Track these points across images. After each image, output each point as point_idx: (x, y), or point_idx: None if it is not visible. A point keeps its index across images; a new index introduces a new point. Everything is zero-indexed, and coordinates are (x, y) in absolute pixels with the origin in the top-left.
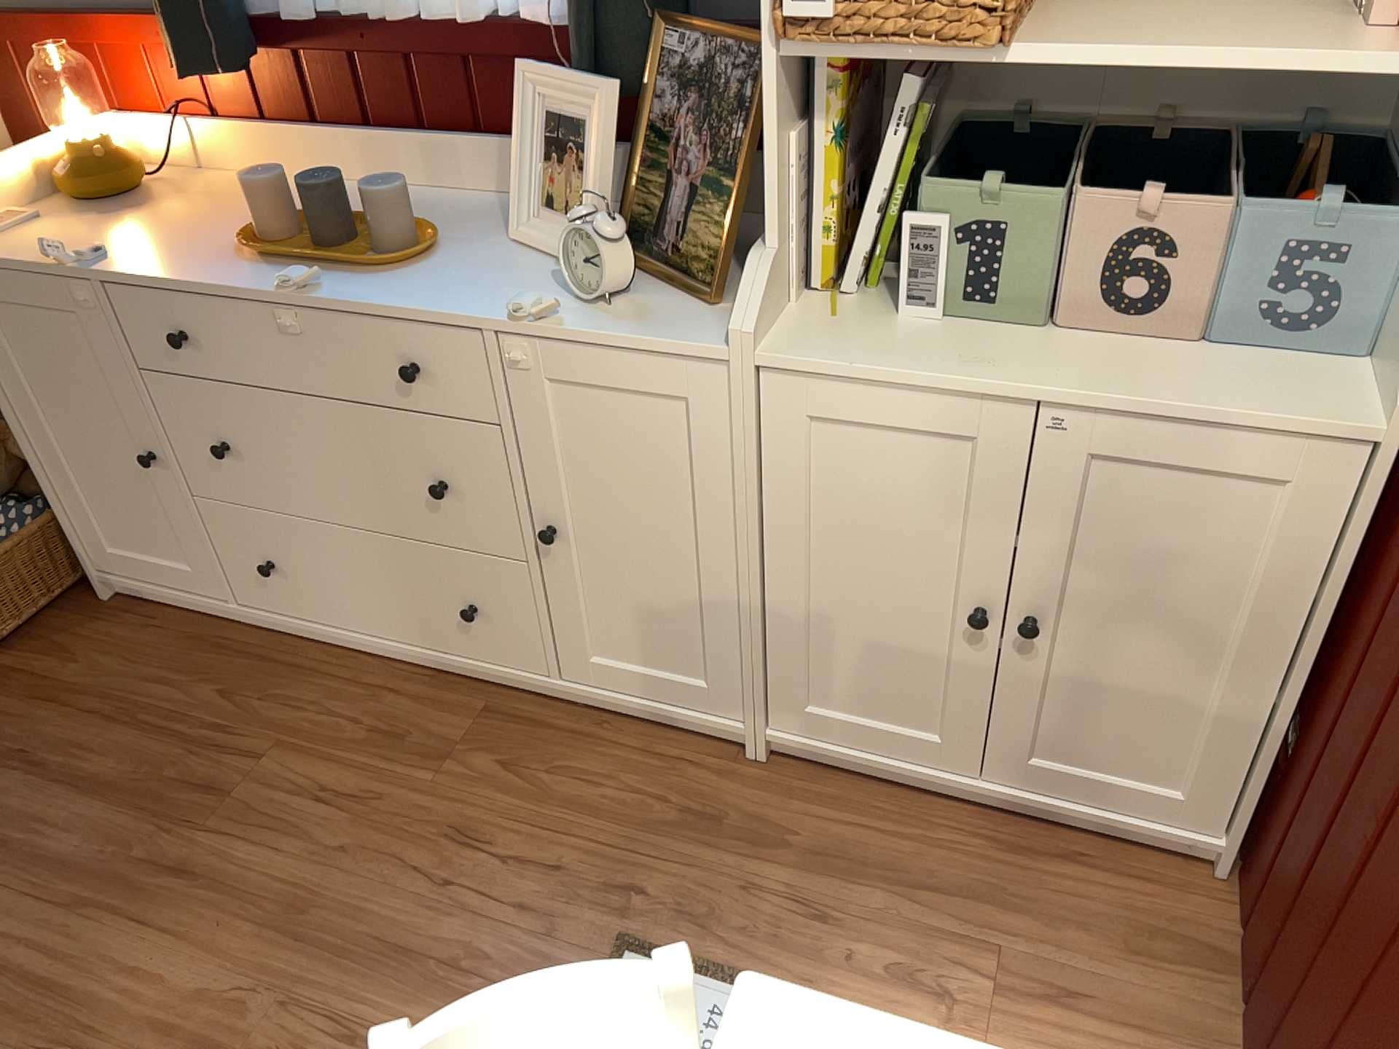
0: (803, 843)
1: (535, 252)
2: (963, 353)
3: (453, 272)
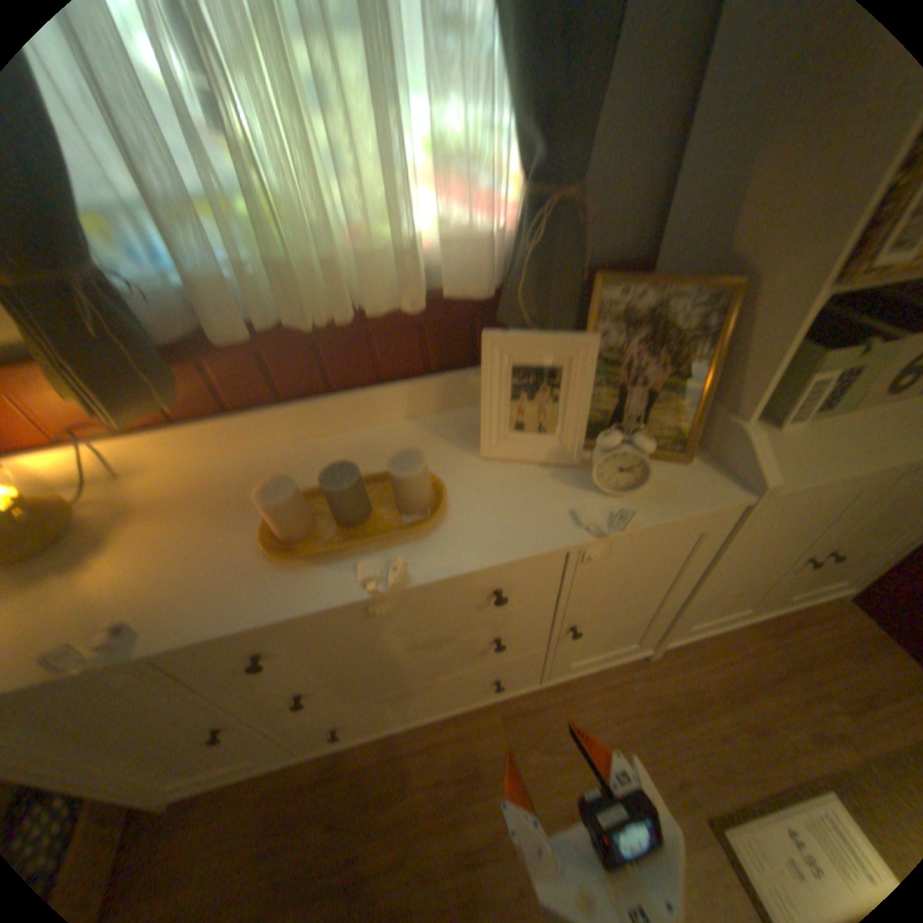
0: (719, 698)
1: (505, 458)
2: (851, 442)
3: (474, 501)
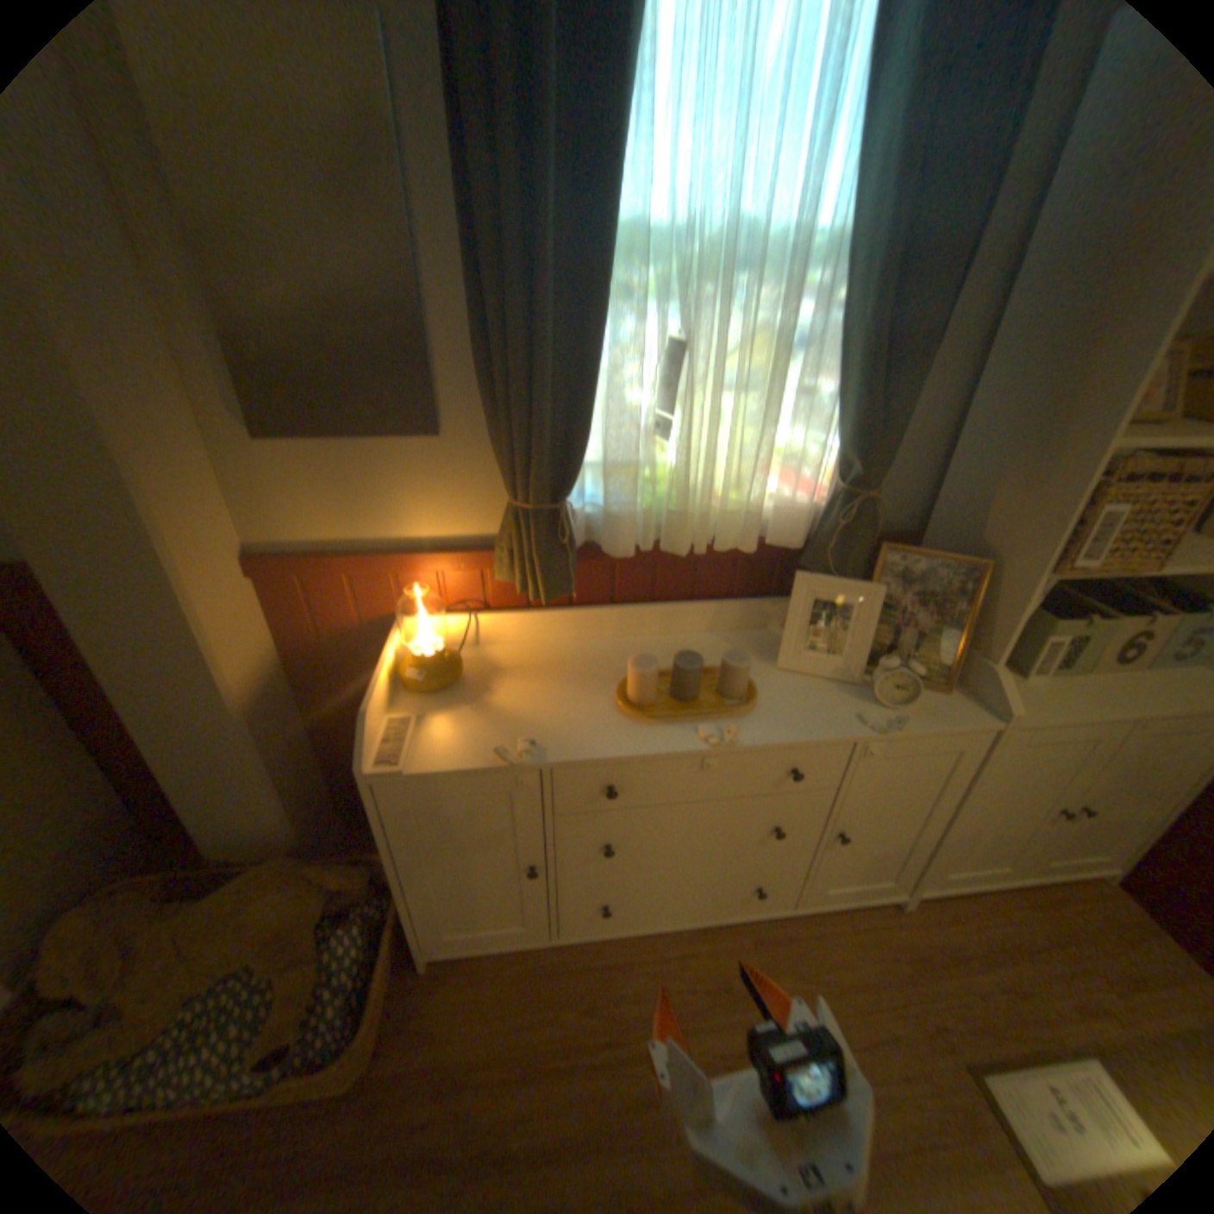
0: (977, 957)
1: (797, 672)
2: (1084, 697)
3: (777, 699)
